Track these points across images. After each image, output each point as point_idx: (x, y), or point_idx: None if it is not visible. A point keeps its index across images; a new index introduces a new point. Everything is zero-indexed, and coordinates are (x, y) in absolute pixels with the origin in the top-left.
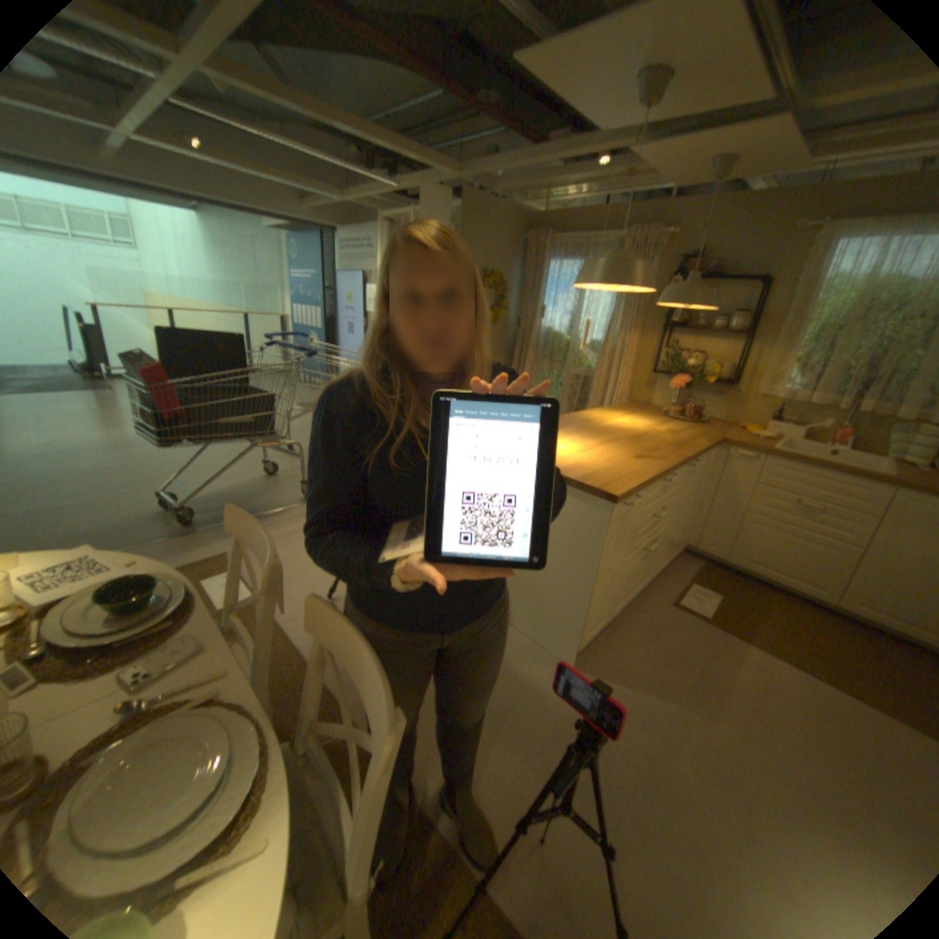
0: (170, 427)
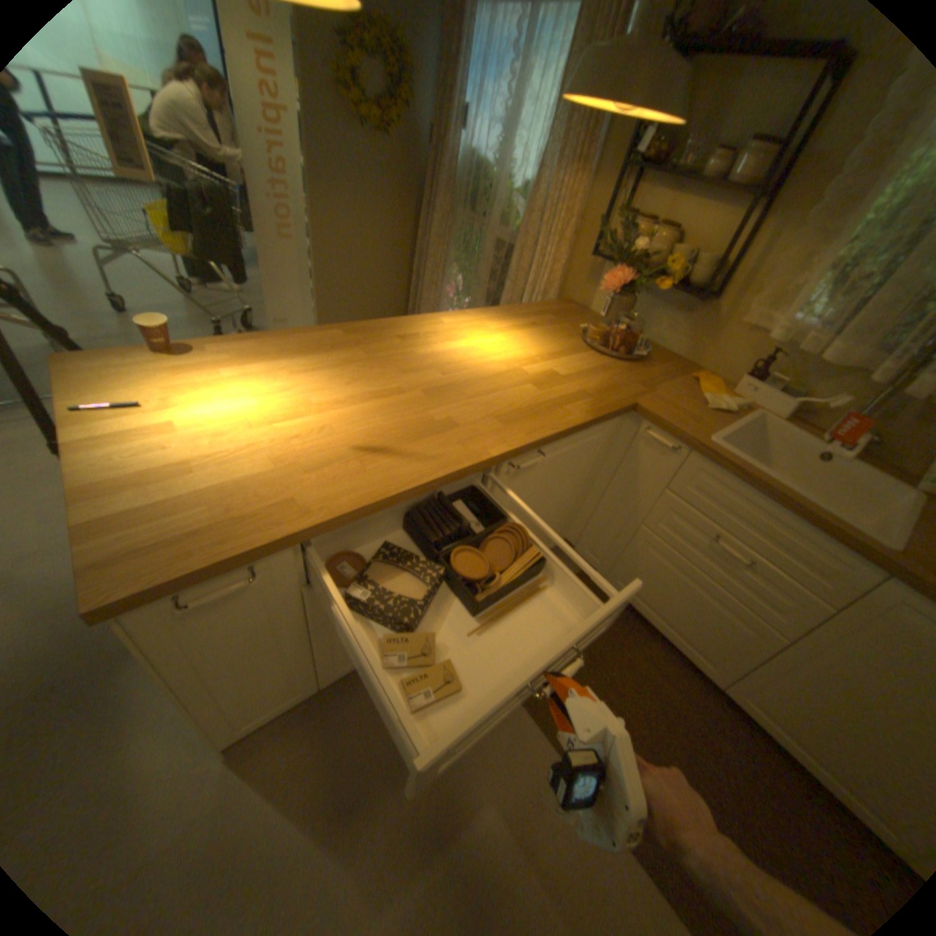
0: None
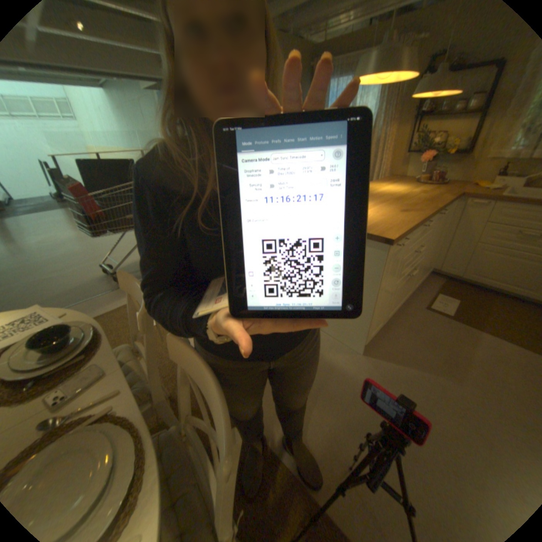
0: (98, 224)
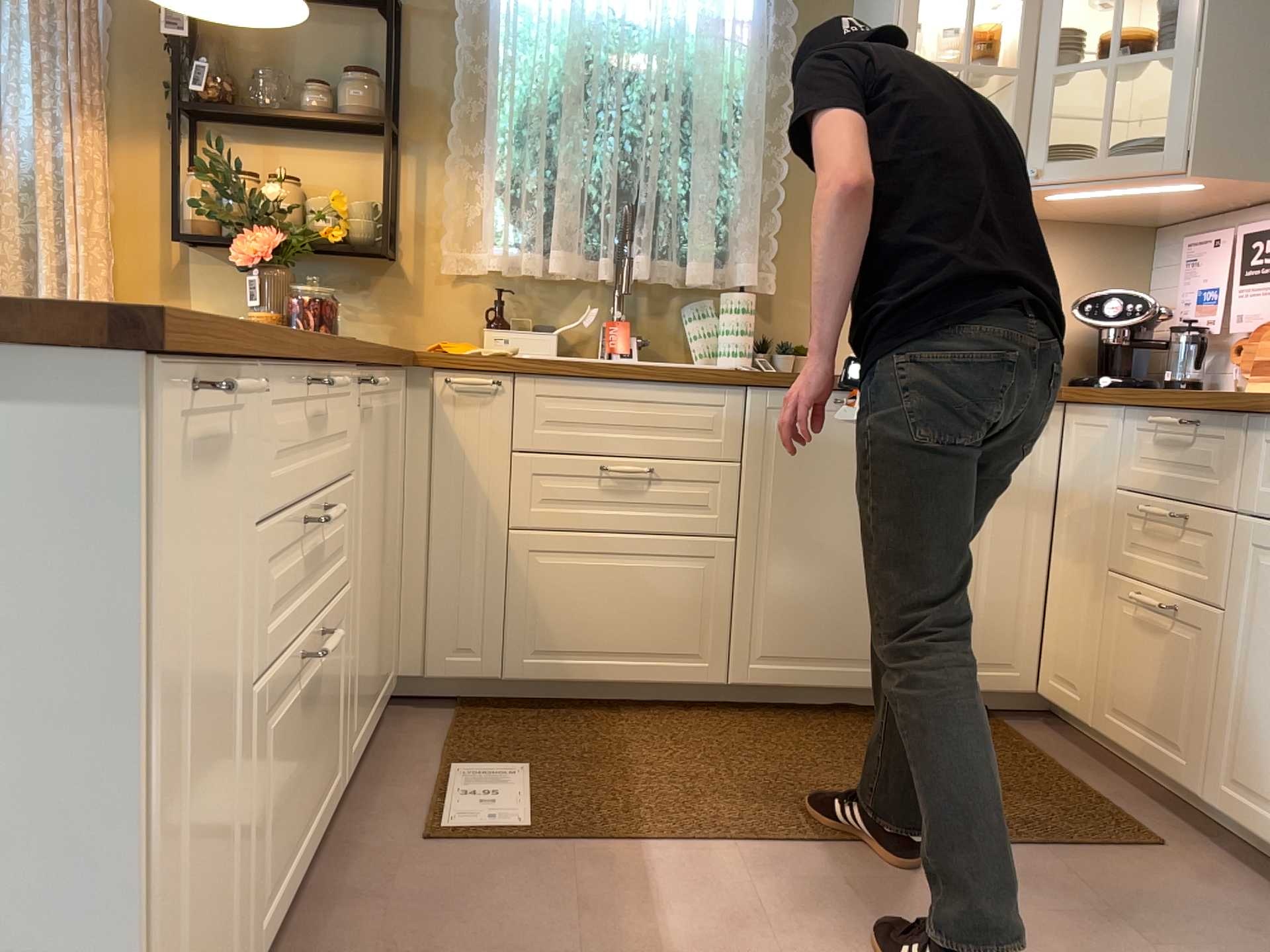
0: None
